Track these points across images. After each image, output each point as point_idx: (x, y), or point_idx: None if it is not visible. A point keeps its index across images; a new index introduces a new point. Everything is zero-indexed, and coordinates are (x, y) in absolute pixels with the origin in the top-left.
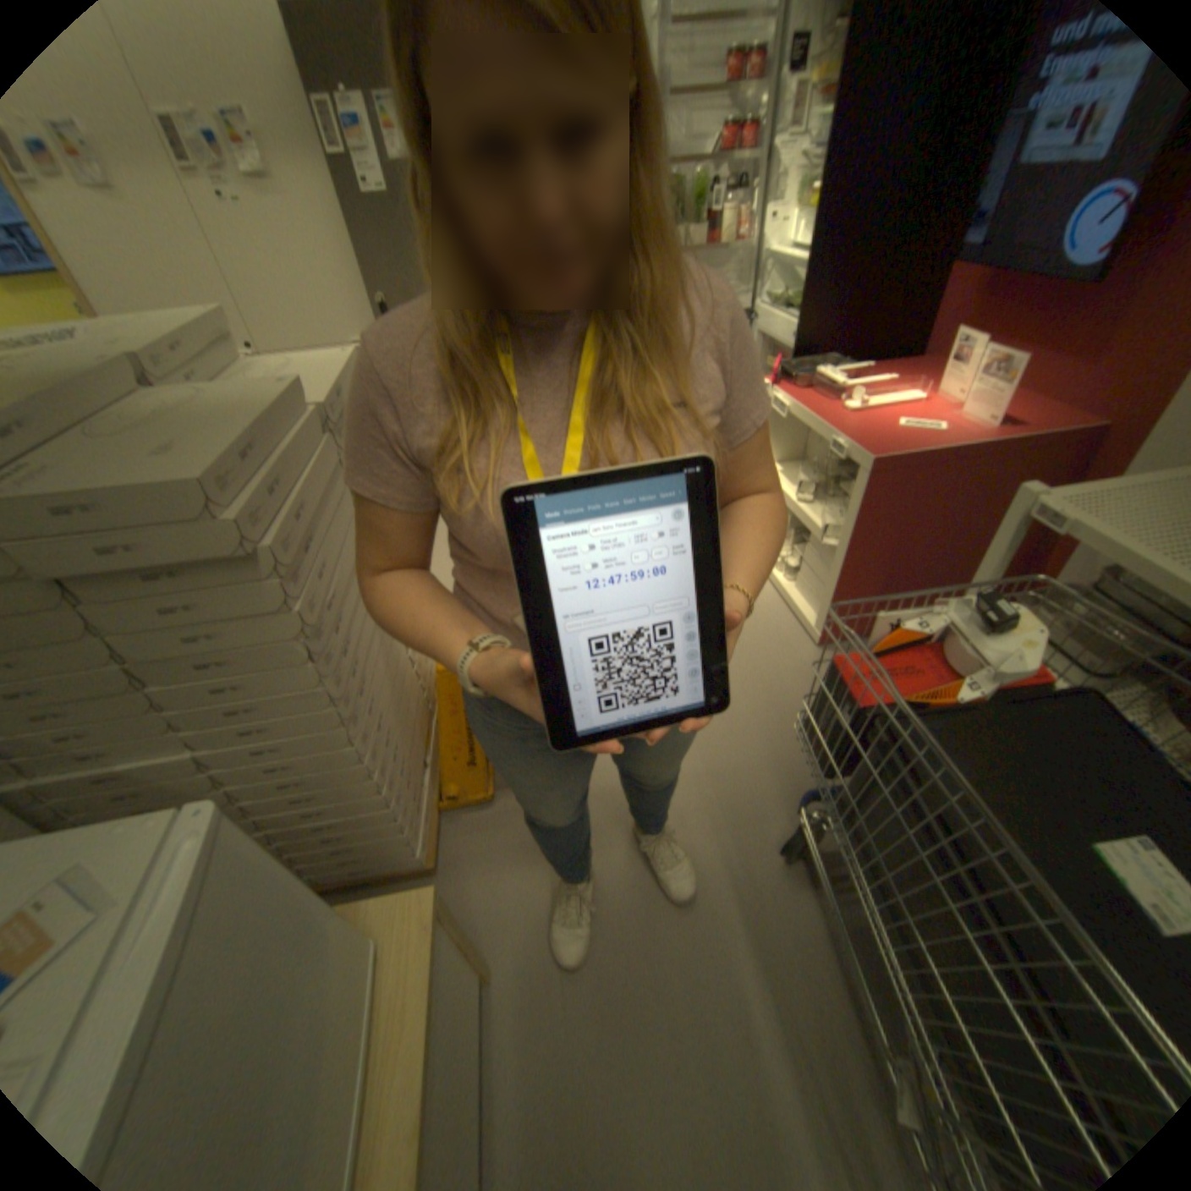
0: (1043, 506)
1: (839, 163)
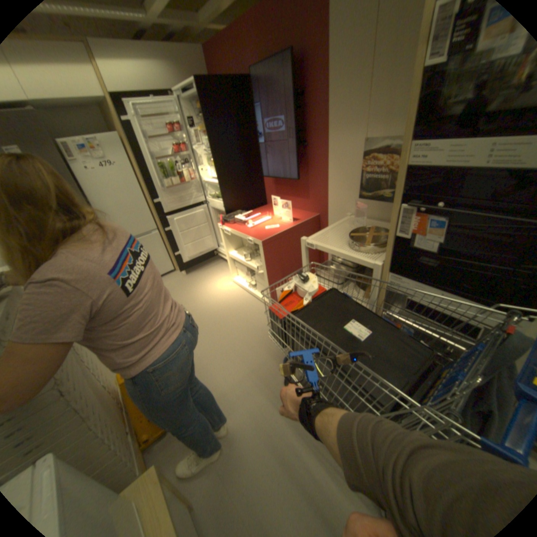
0: (307, 243)
1: (217, 154)
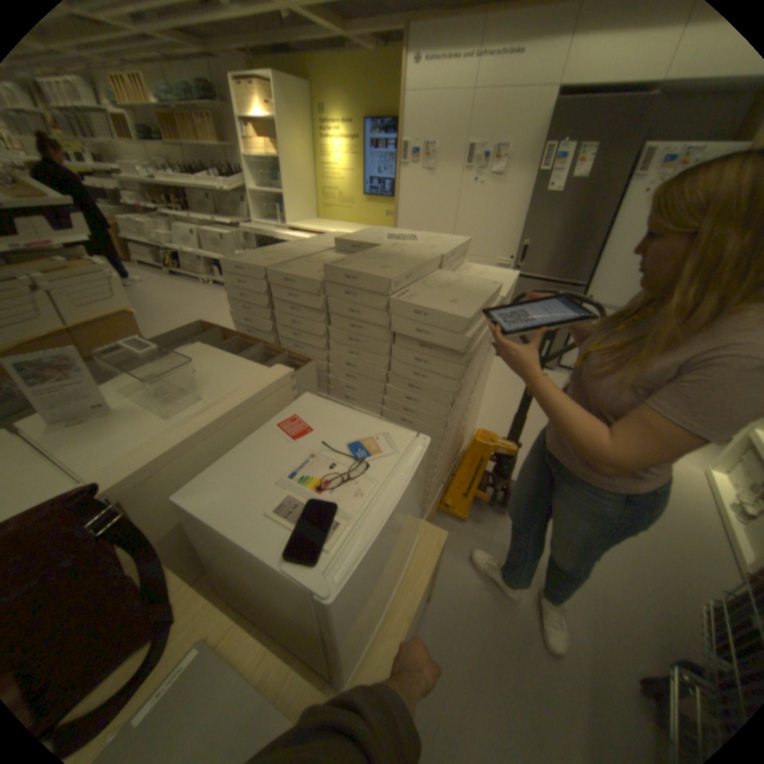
0: None
1: None
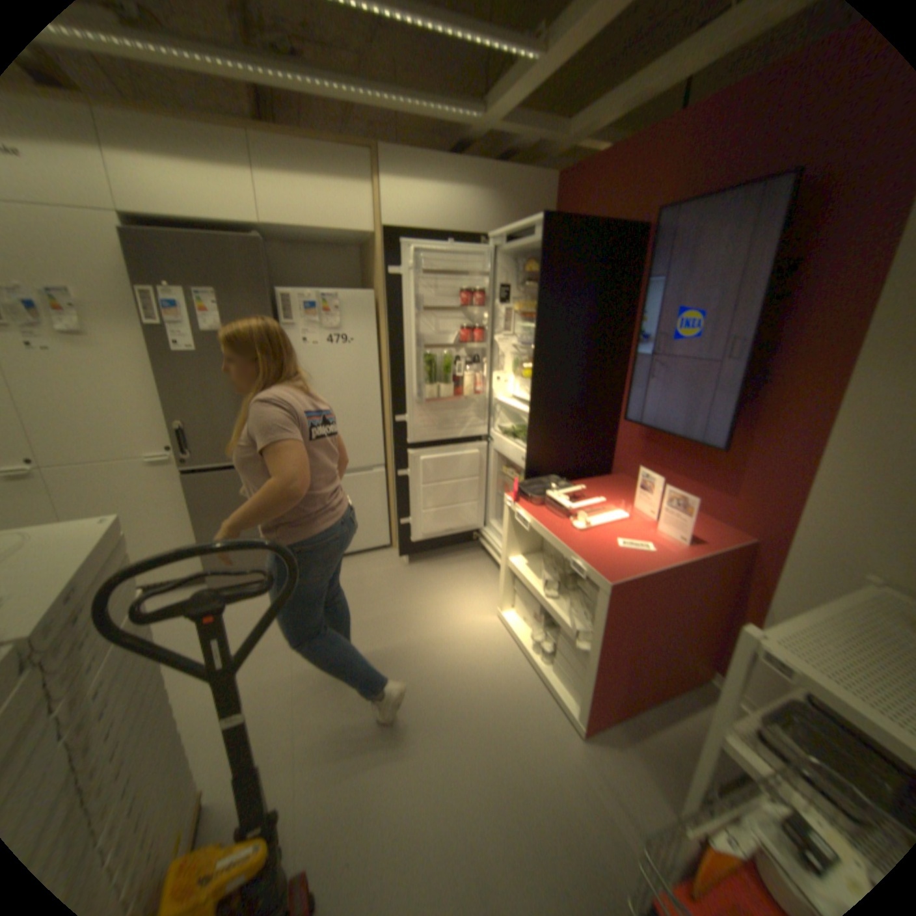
0: (765, 650)
1: (540, 358)
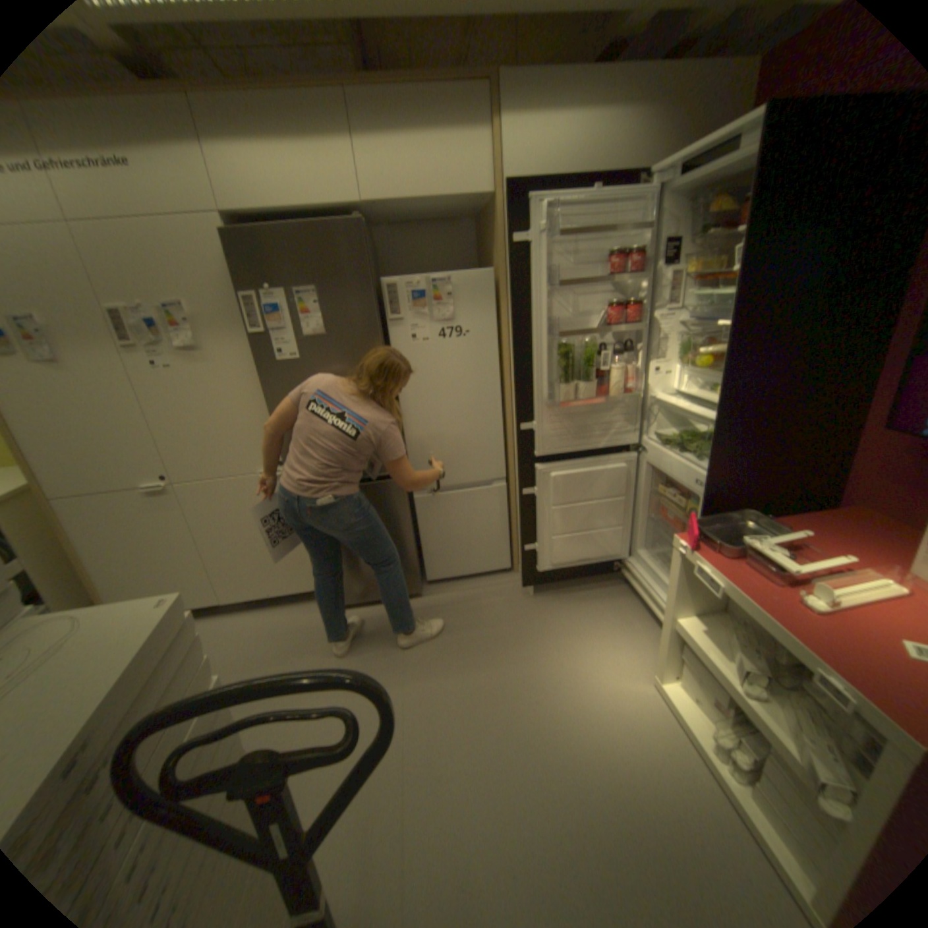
0: None
1: (739, 339)
